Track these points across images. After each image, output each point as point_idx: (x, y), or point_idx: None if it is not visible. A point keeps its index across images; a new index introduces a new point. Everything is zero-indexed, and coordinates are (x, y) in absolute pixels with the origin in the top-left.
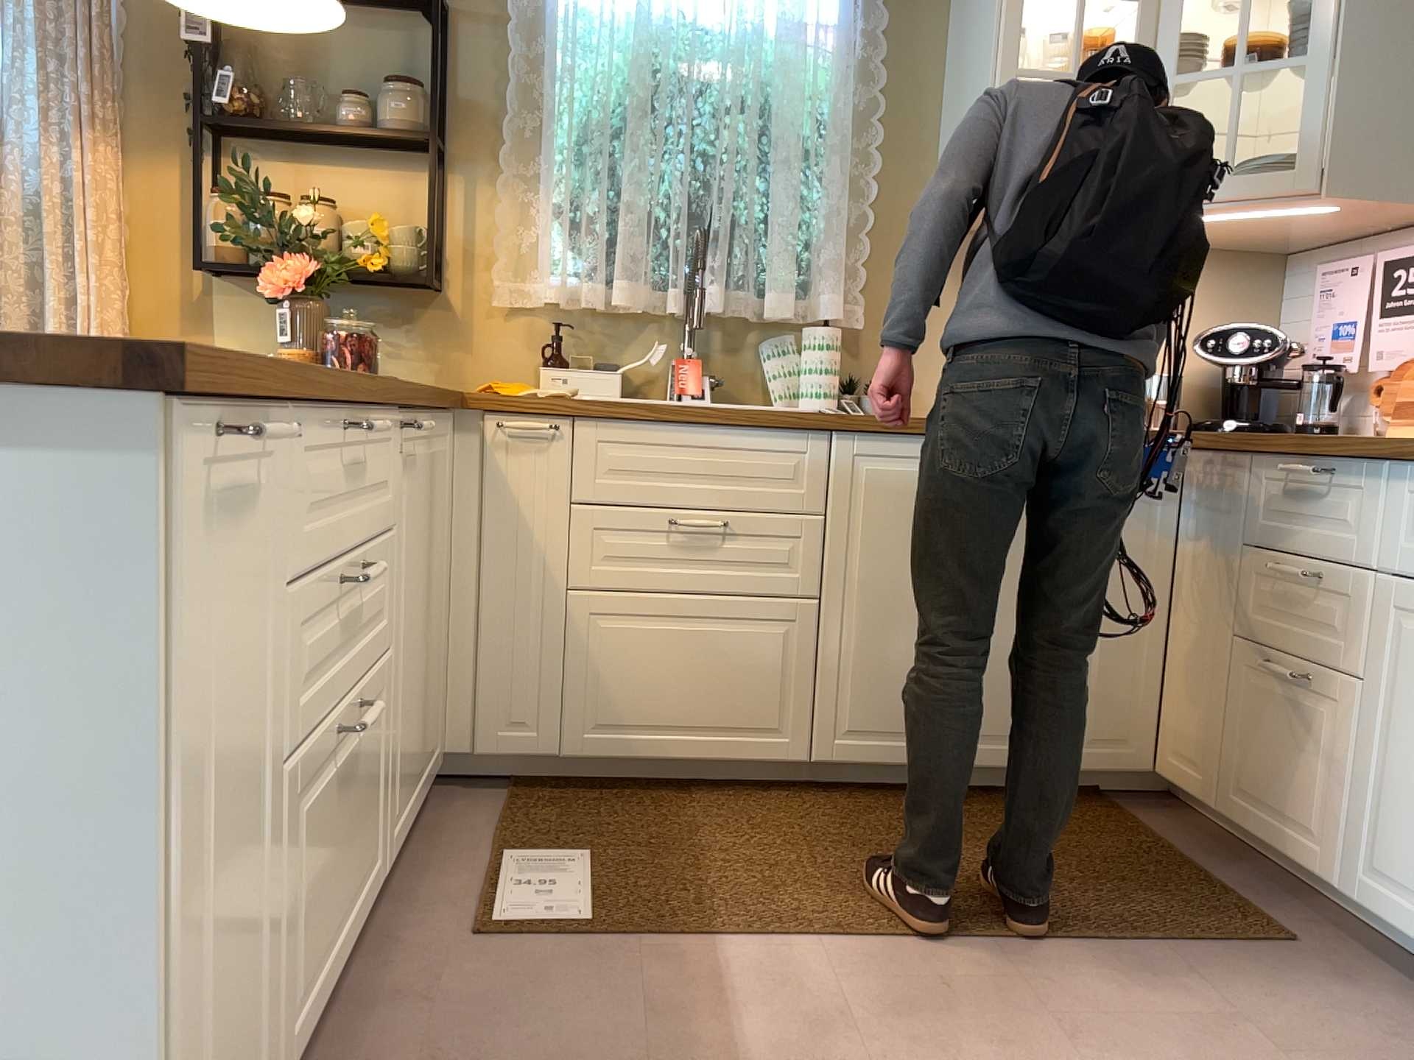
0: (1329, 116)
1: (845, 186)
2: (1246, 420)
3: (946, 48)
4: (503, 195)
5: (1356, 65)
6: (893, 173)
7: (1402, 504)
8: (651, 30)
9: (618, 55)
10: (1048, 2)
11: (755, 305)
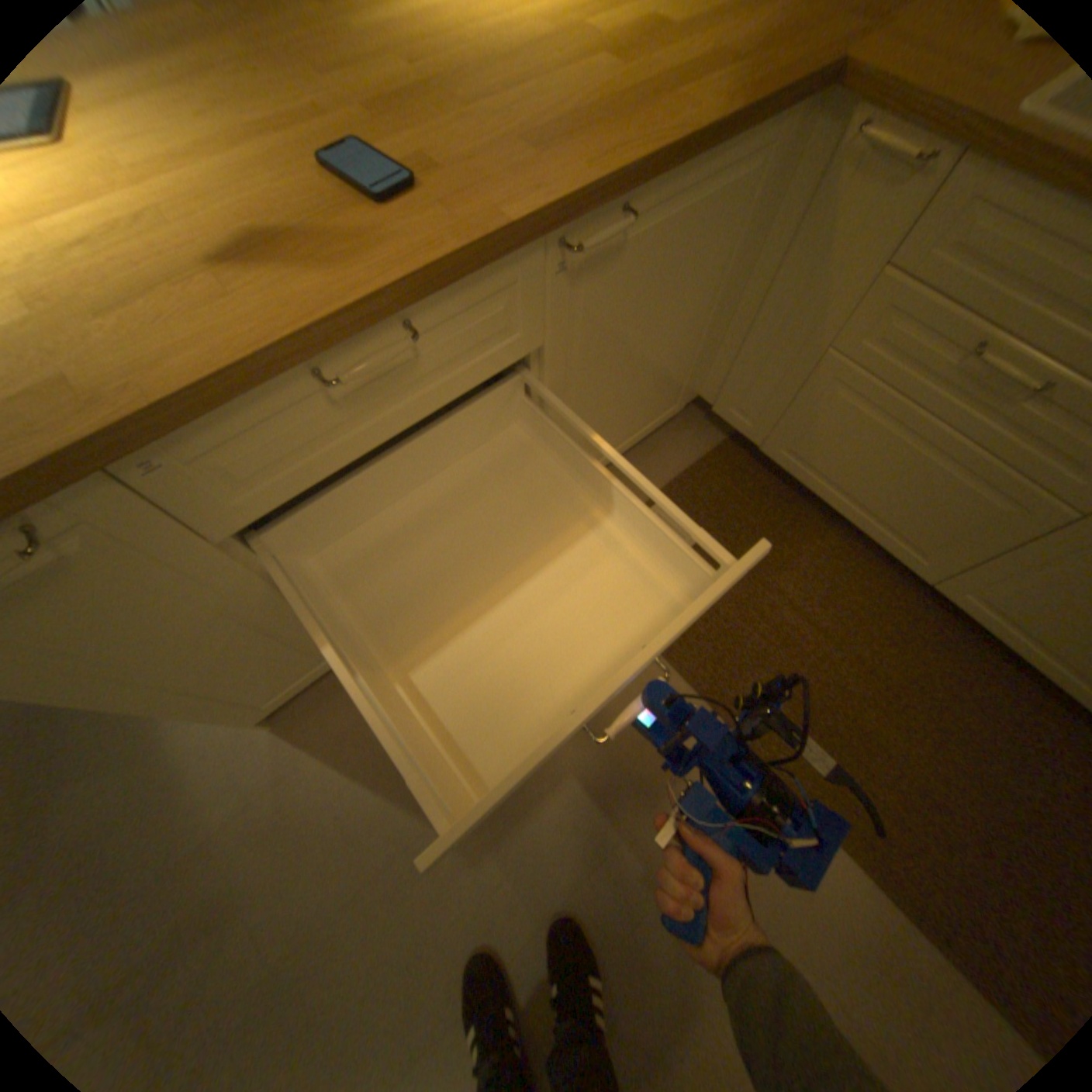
0: None
1: None
2: None
3: None
4: None
5: None
6: None
7: None
8: None
9: None
10: None
11: None
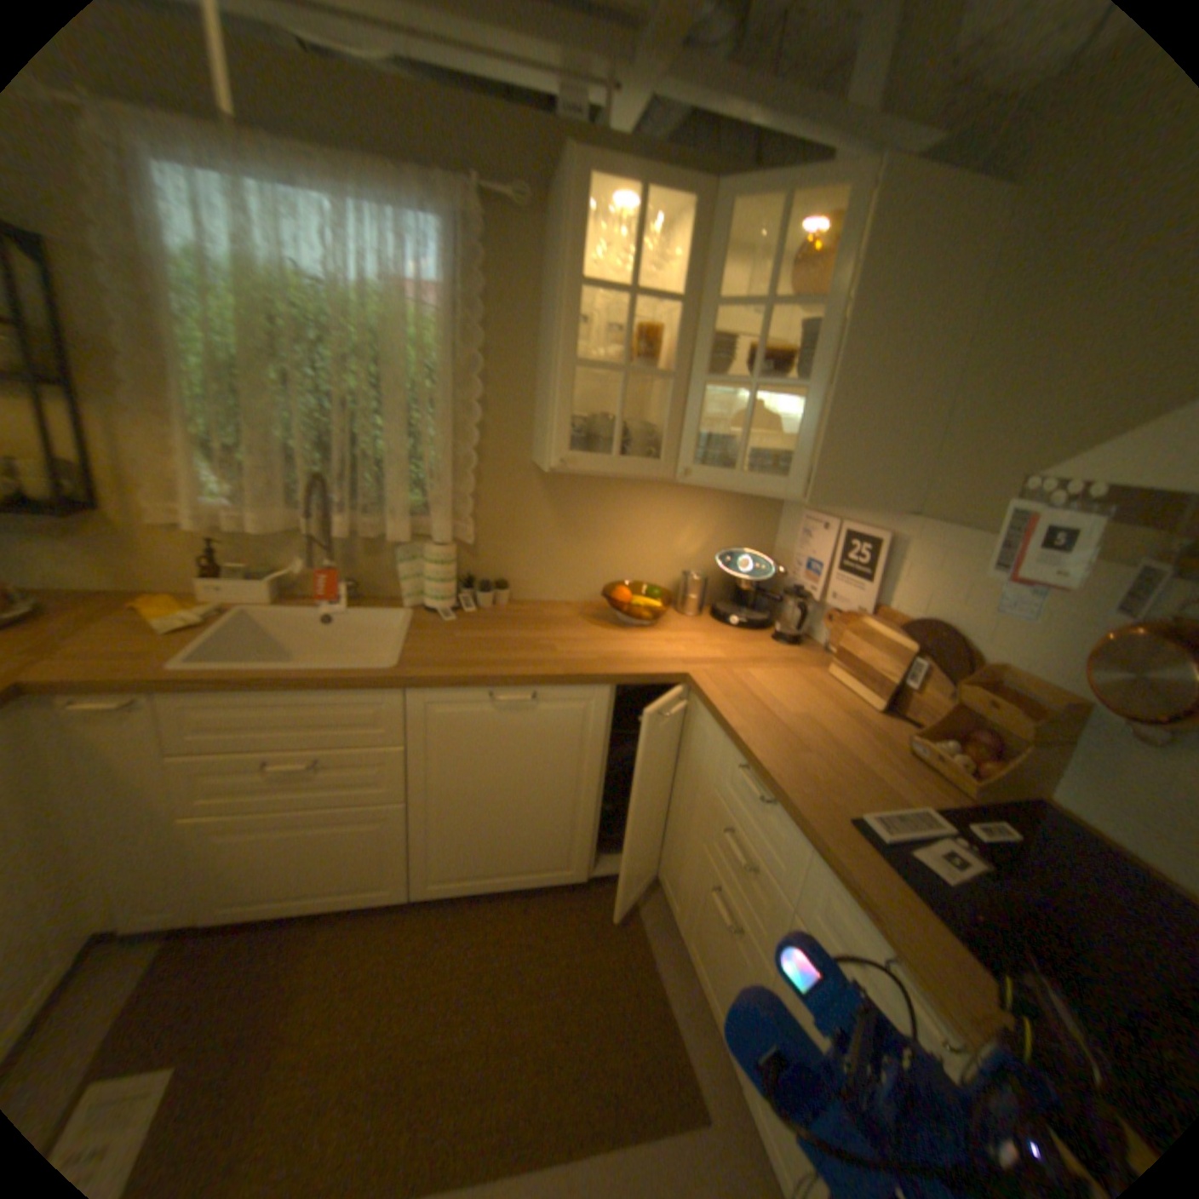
0: (820, 436)
1: (455, 427)
2: (743, 617)
3: (539, 310)
4: (128, 430)
5: (847, 395)
6: (496, 416)
7: (821, 883)
8: (254, 277)
9: (227, 298)
10: (624, 276)
11: (383, 523)
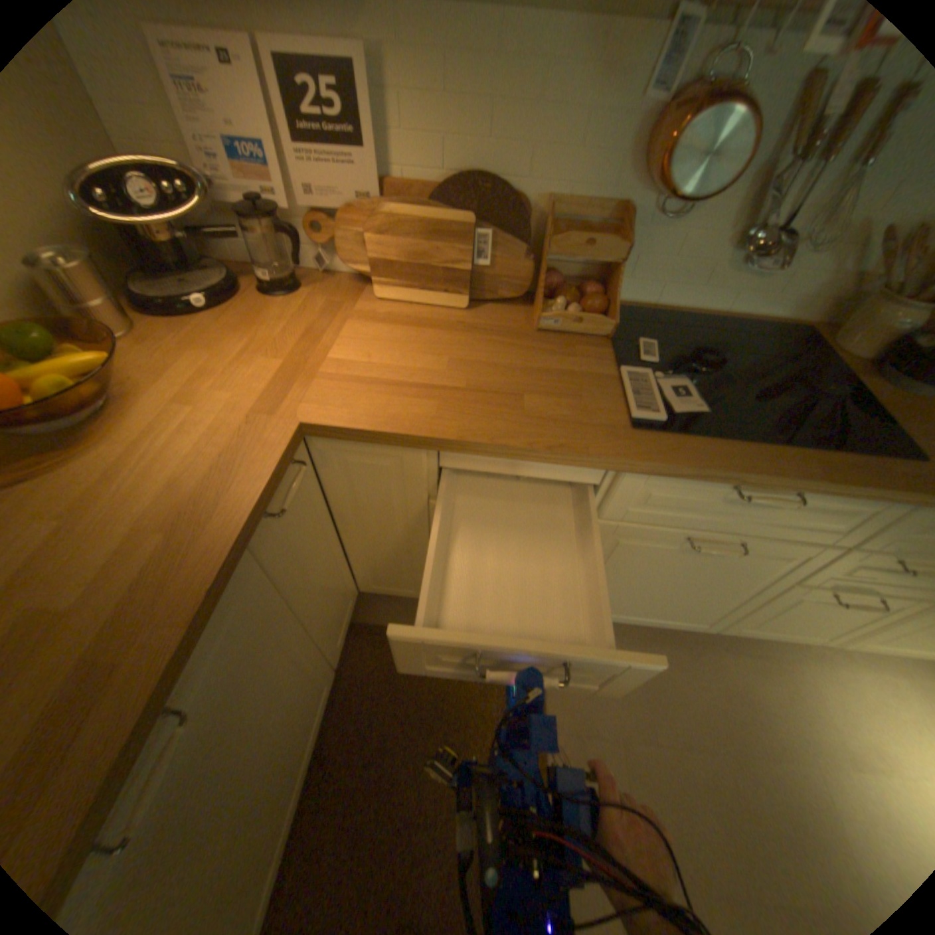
0: None
1: None
2: (199, 286)
3: None
4: None
5: None
6: None
7: (632, 488)
8: None
9: None
10: None
11: None
